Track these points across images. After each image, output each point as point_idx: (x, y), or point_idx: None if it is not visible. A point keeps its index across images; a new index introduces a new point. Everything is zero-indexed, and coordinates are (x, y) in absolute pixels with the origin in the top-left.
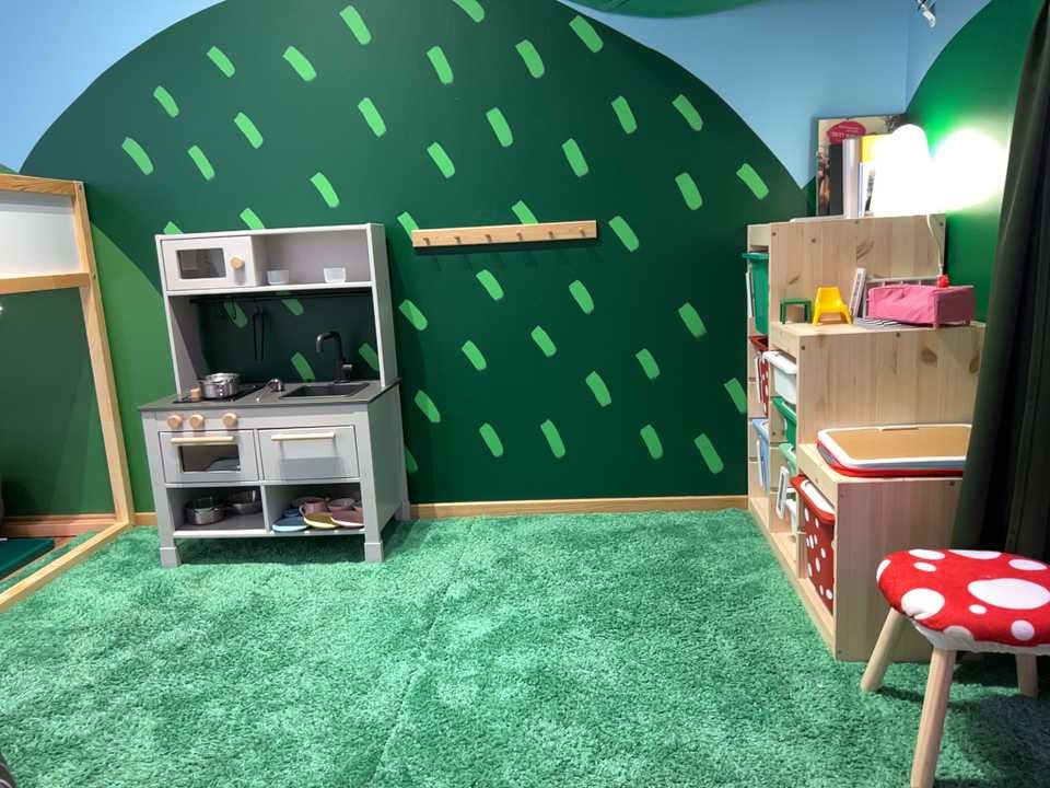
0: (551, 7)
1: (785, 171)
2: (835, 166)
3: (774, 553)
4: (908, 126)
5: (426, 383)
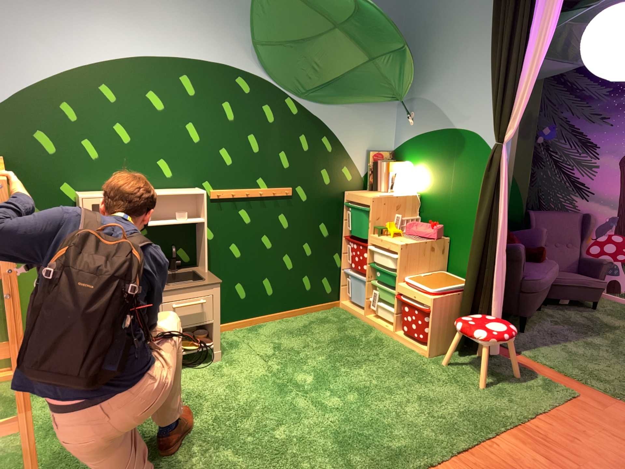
0: (279, 94)
1: (356, 170)
2: (374, 171)
3: (368, 322)
4: (395, 157)
5: (212, 266)
